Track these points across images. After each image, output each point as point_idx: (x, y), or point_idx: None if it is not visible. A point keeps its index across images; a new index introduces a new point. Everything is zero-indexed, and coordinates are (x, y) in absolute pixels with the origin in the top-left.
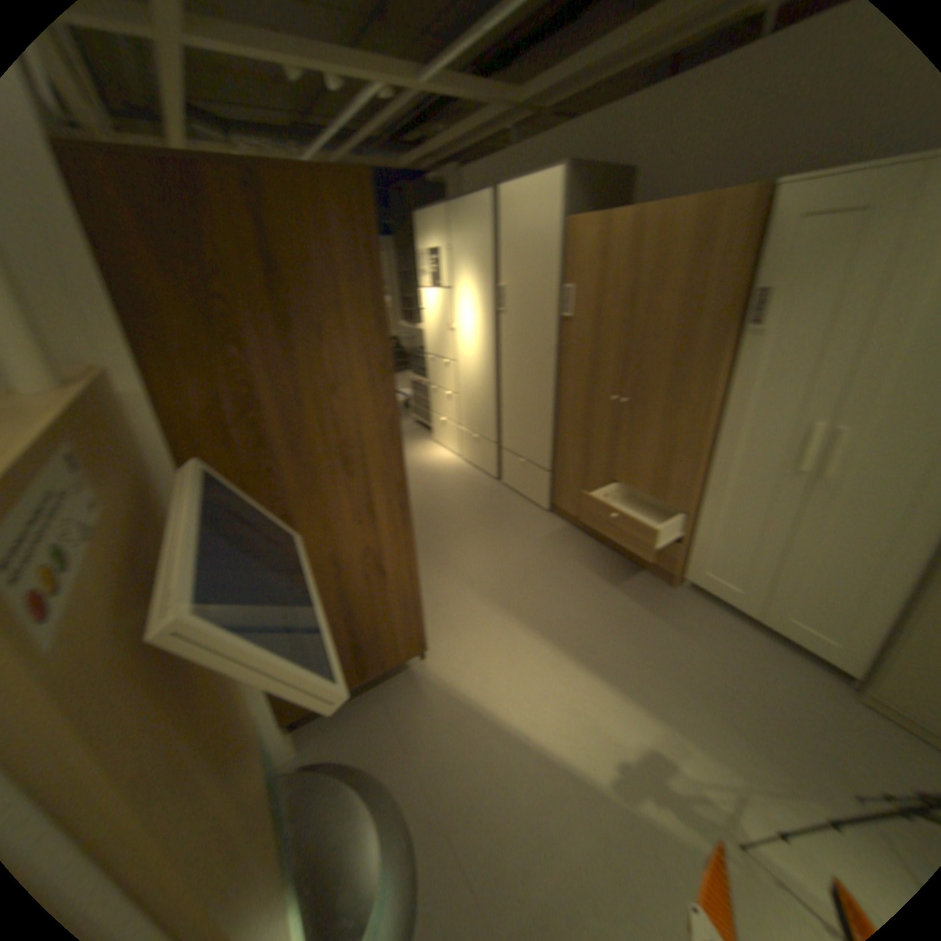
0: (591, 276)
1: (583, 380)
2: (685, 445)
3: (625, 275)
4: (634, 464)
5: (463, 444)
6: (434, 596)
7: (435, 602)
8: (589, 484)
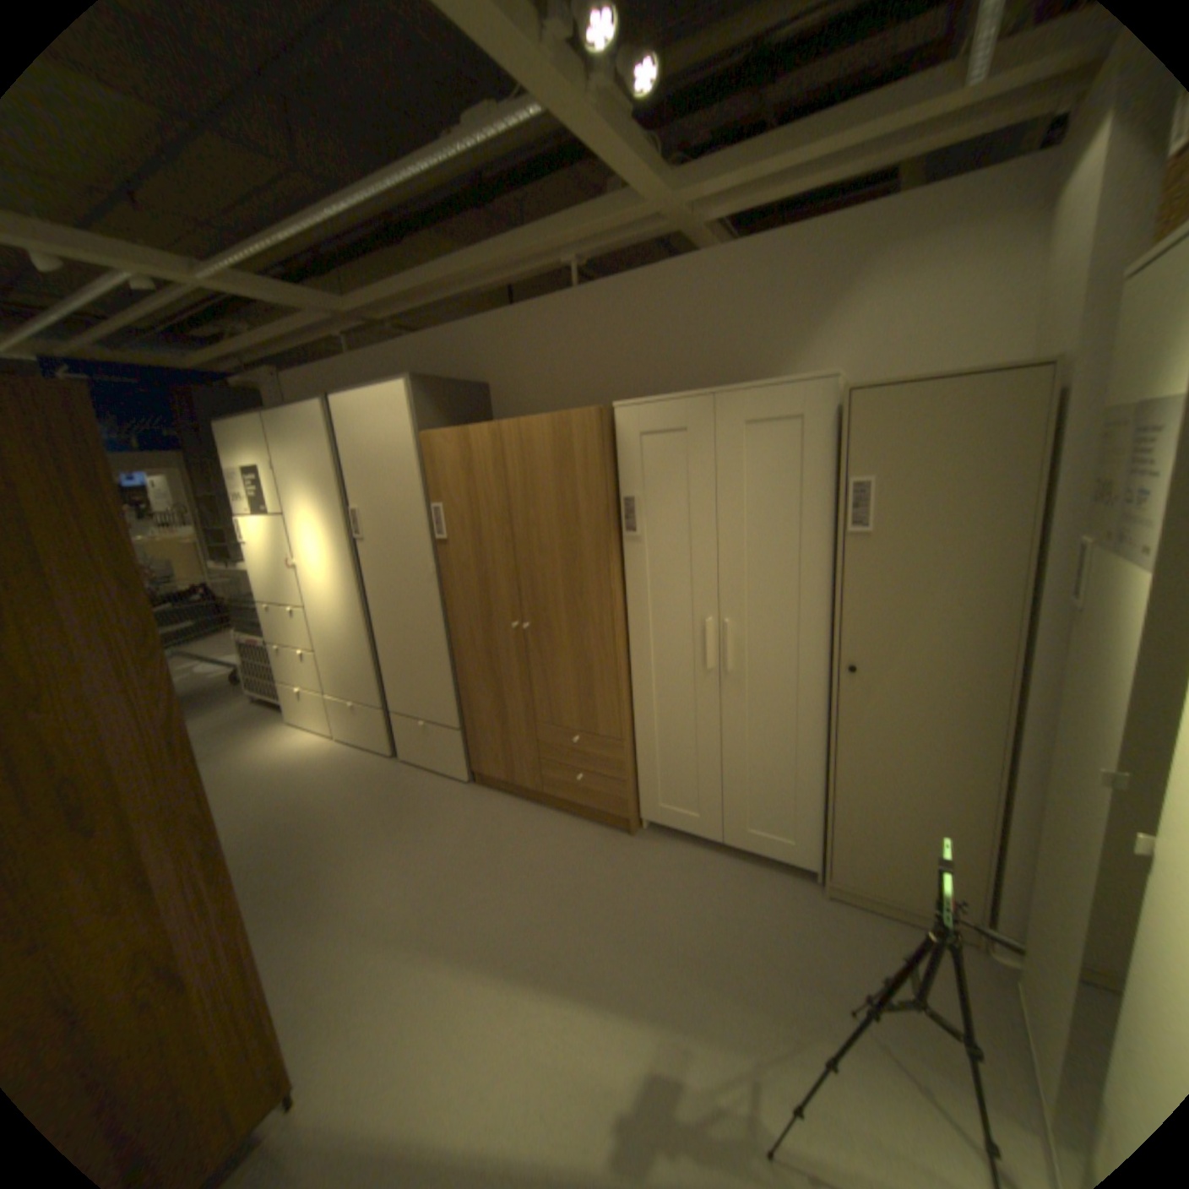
0: (462, 494)
1: (479, 609)
2: (602, 664)
3: (499, 492)
4: (557, 697)
5: (336, 718)
6: (307, 977)
7: (309, 988)
8: (513, 734)
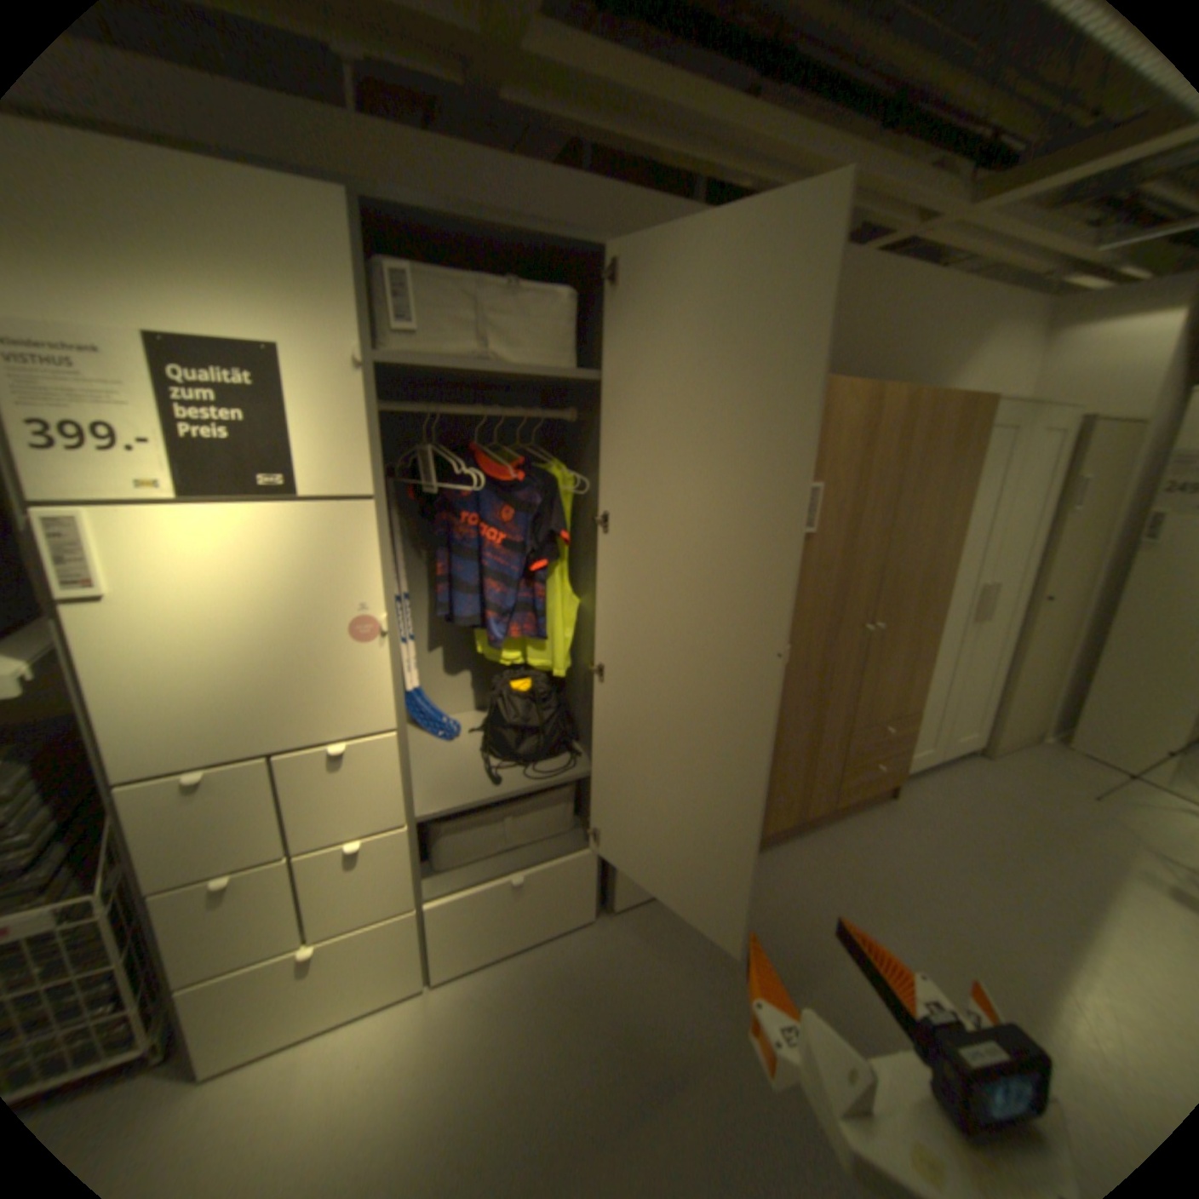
0: (855, 469)
1: (828, 620)
2: (931, 645)
3: (897, 470)
4: (882, 695)
5: (459, 931)
6: None
7: None
8: (822, 761)
